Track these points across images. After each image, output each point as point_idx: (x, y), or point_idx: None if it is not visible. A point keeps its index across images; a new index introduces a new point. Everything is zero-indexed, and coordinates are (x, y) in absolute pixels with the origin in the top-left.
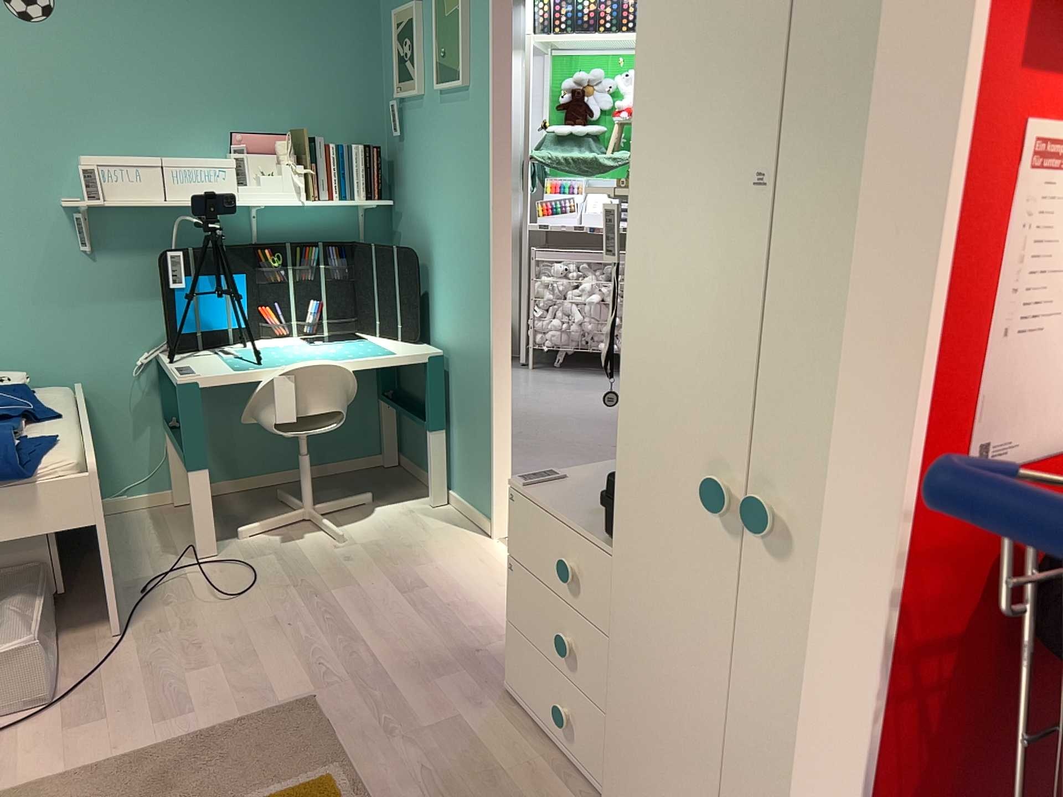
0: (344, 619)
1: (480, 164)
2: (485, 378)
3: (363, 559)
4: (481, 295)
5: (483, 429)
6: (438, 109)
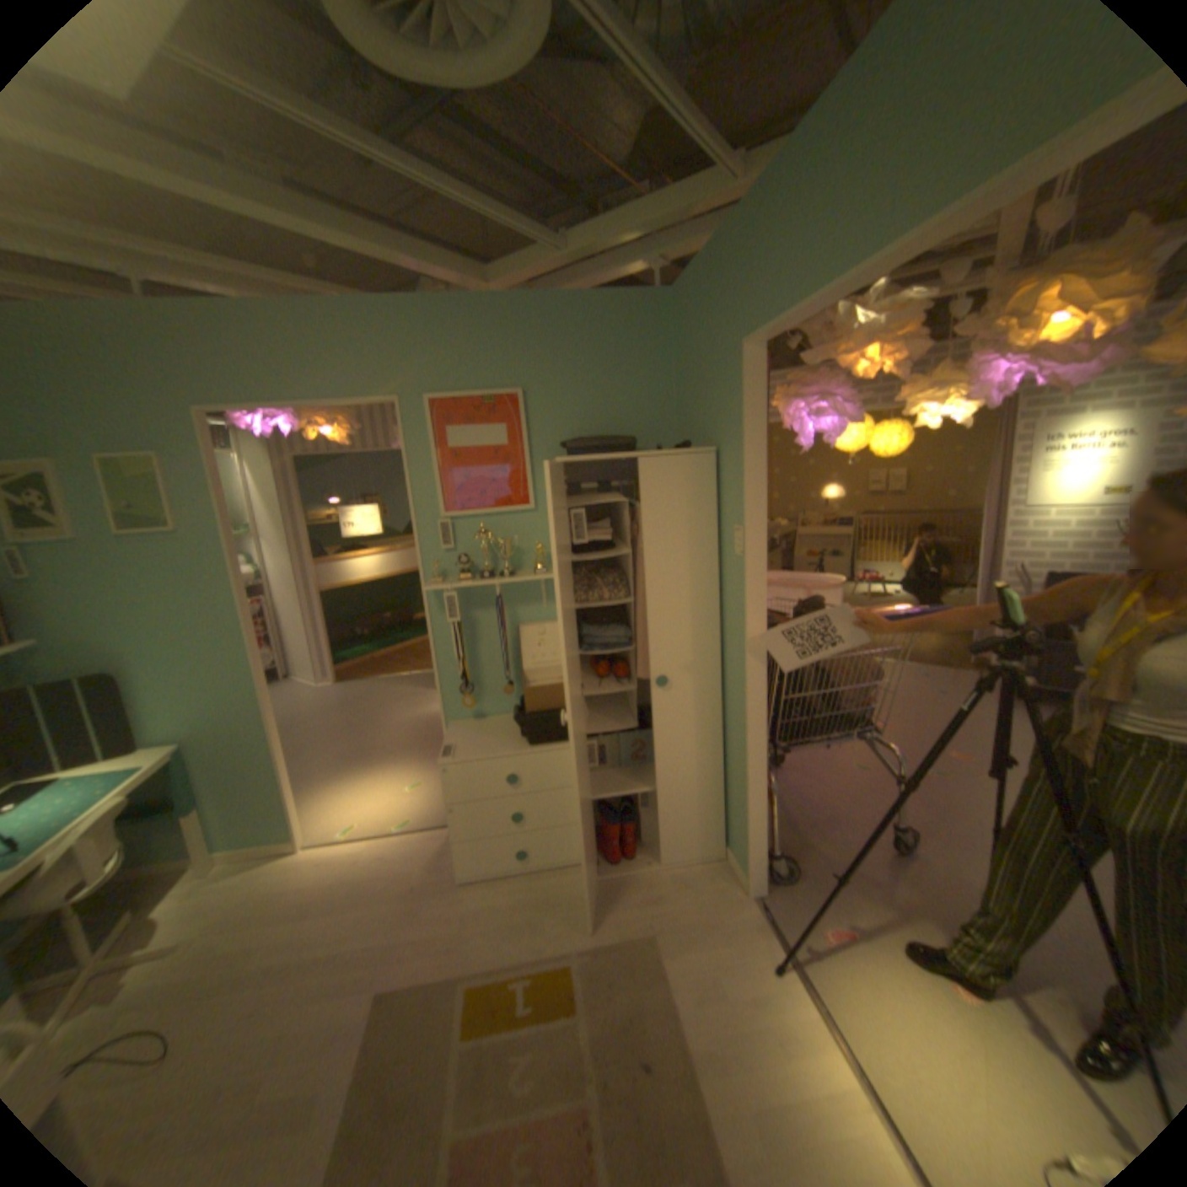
0: (298, 965)
1: (211, 588)
2: (256, 743)
3: (226, 940)
4: (235, 684)
5: (260, 782)
6: (114, 550)
